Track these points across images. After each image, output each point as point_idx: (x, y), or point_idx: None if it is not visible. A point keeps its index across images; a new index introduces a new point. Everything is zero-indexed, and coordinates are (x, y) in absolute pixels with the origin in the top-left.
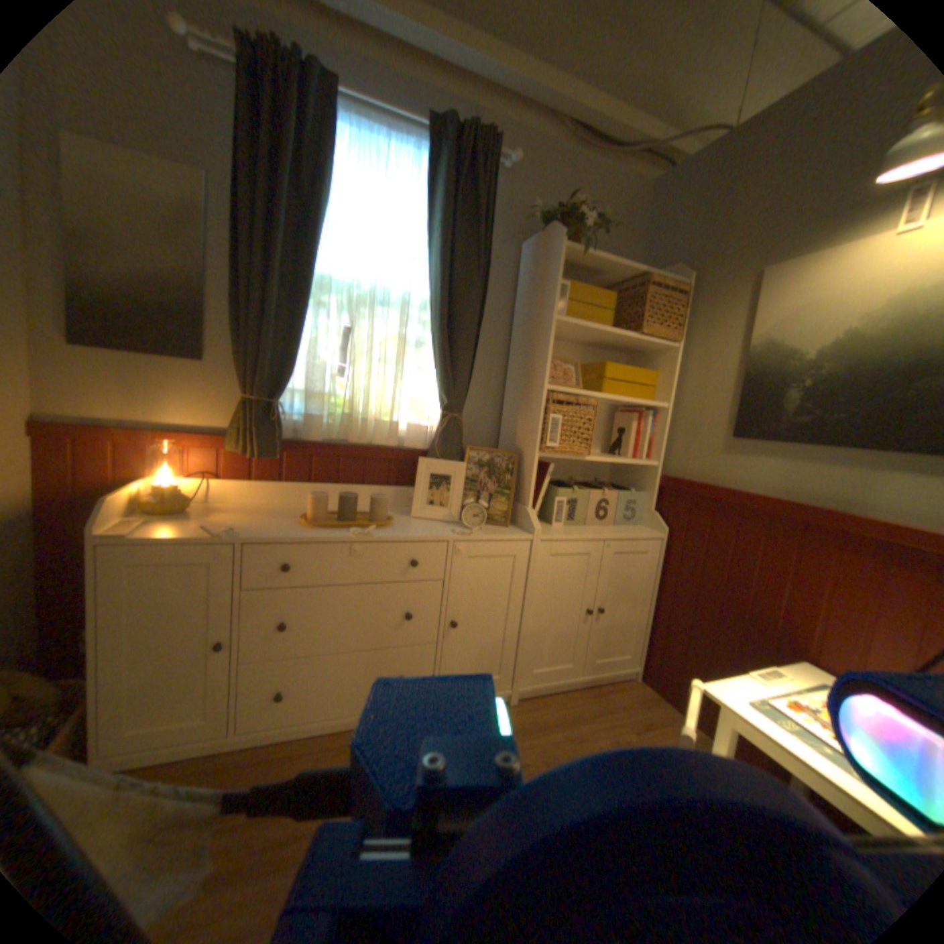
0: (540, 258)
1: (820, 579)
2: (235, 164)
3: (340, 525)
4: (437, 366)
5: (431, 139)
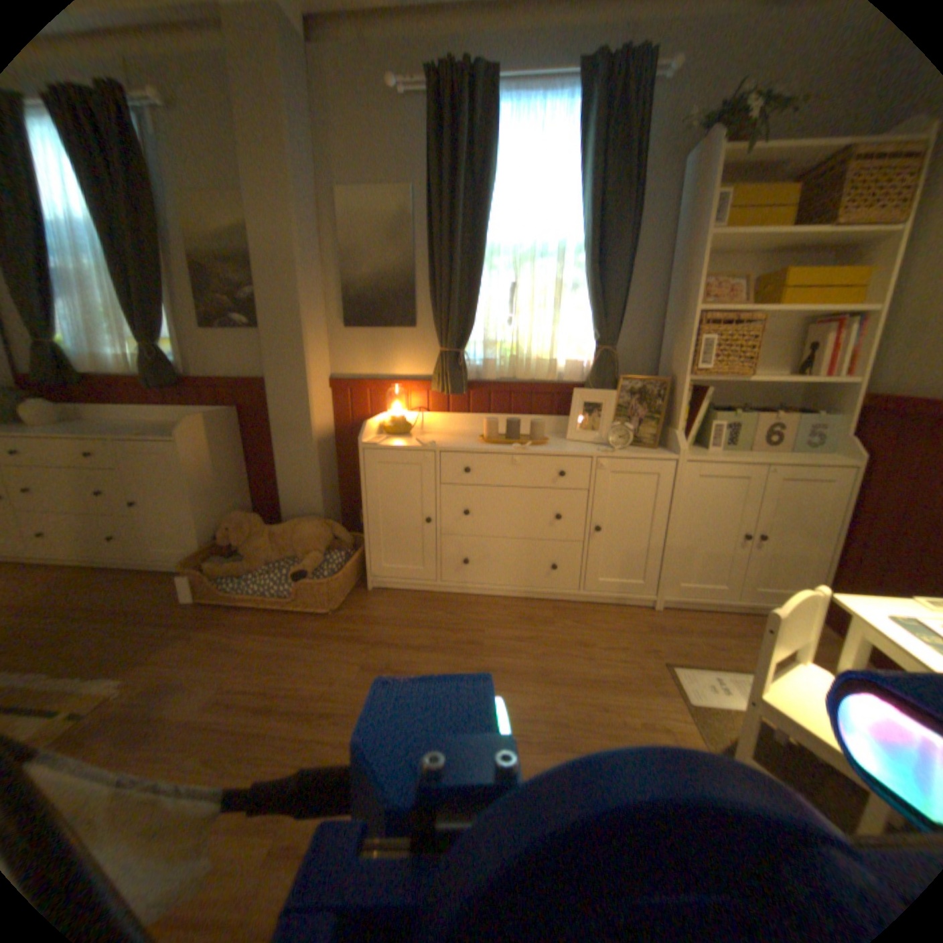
0: (700, 169)
1: None
2: (428, 173)
3: (505, 442)
4: (591, 304)
5: (583, 84)
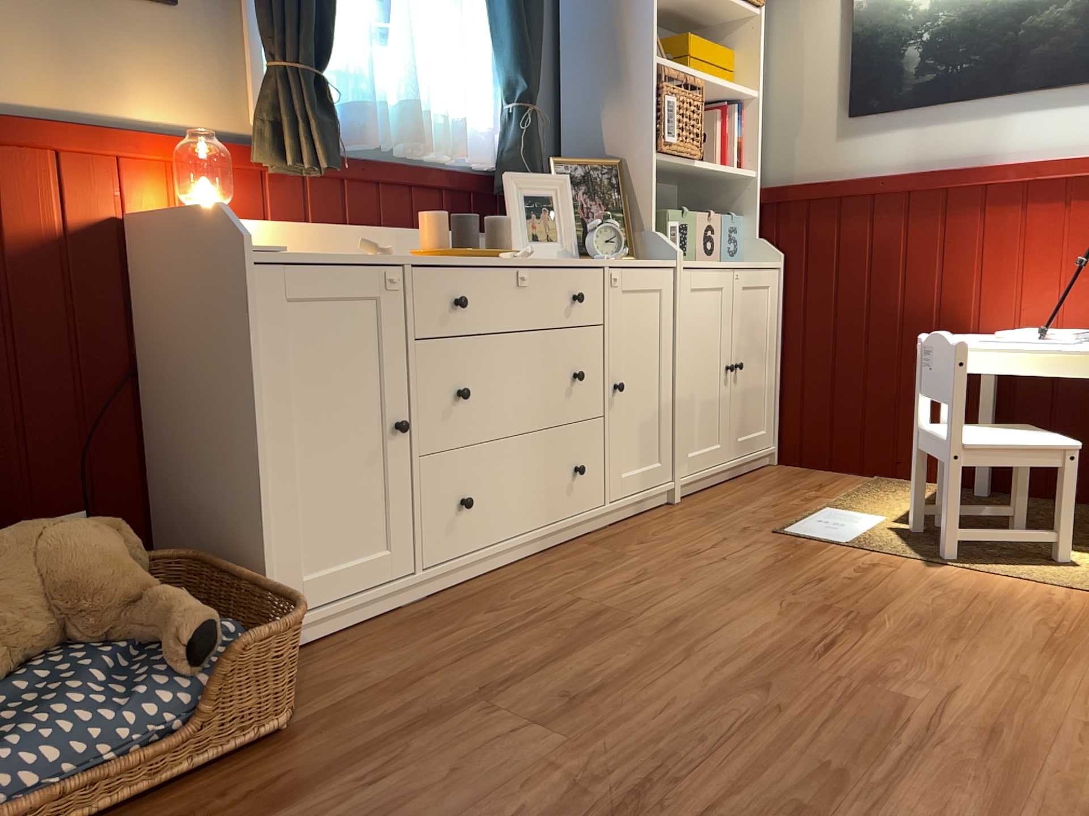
0: None
1: (965, 243)
2: None
3: (479, 251)
4: (502, 33)
5: None
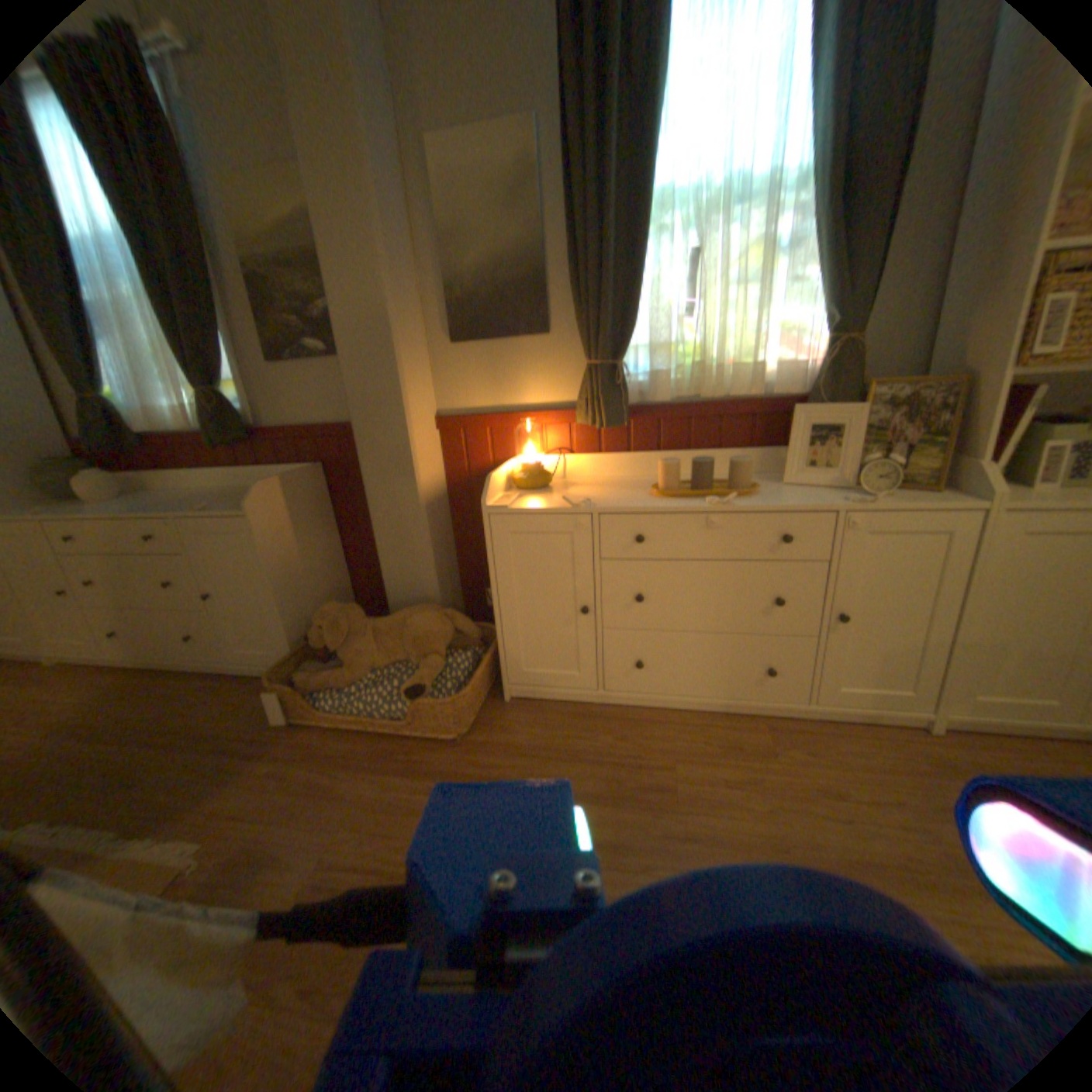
0: None
1: None
2: (561, 85)
3: (694, 493)
4: (825, 267)
5: None
